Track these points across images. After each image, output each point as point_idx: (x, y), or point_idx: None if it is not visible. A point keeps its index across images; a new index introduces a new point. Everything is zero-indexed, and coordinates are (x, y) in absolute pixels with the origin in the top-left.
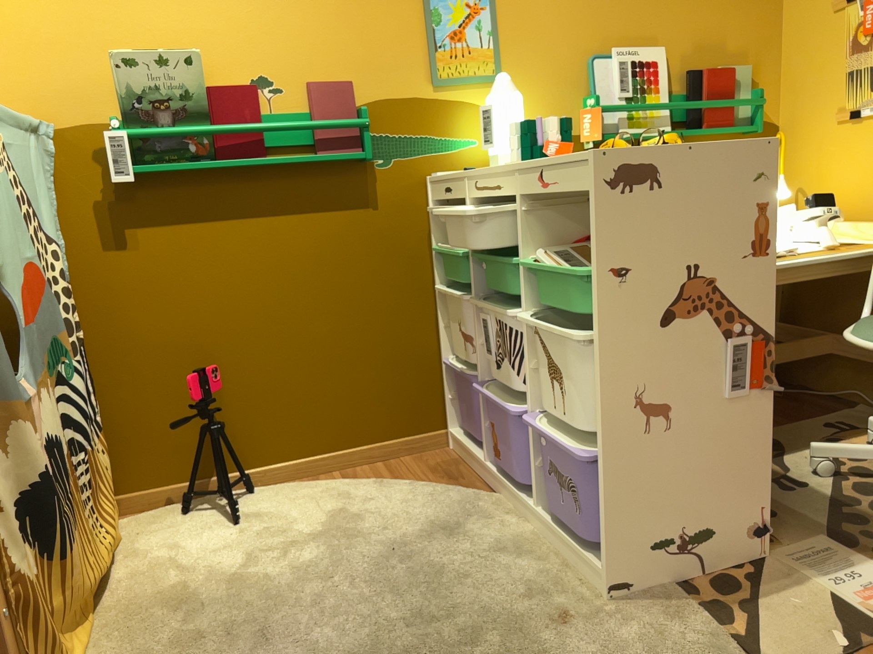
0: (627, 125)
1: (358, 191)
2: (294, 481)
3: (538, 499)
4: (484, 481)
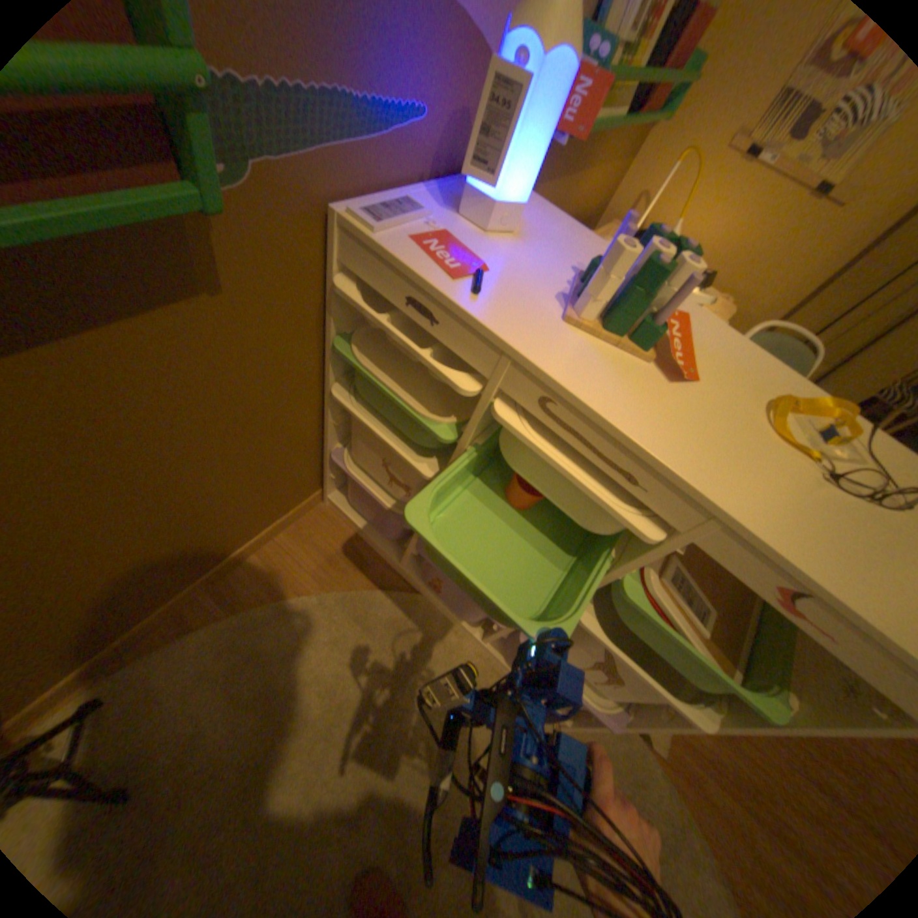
0: (607, 102)
1: (167, 261)
2: (160, 649)
3: (493, 639)
4: (397, 570)
